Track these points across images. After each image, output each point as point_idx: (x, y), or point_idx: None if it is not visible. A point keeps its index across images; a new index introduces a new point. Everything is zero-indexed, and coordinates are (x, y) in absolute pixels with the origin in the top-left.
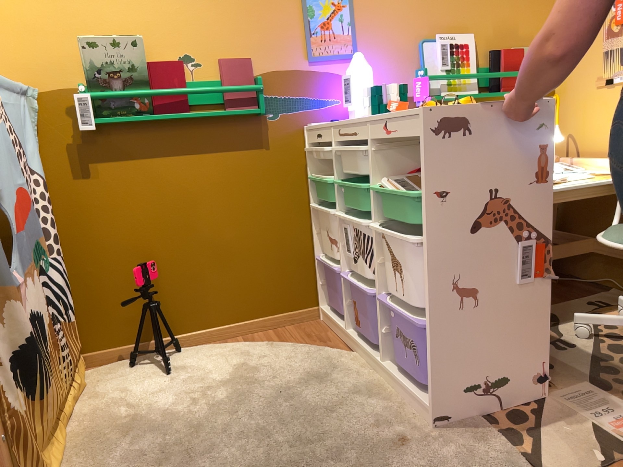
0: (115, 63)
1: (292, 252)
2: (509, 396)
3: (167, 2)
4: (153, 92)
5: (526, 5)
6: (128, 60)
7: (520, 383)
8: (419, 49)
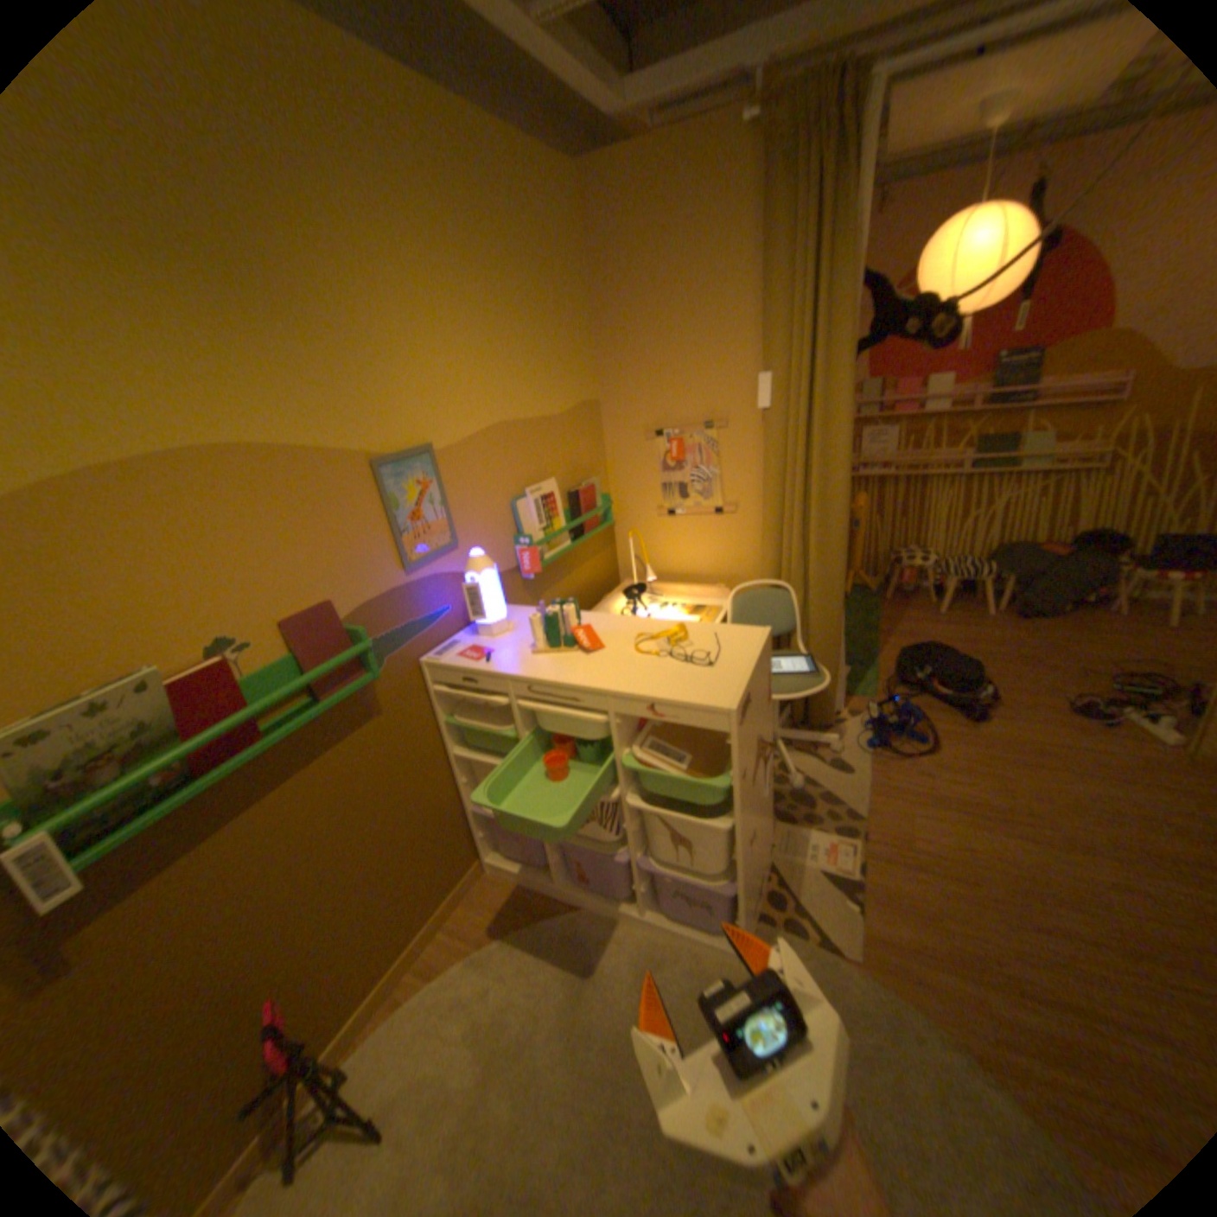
0: (99, 740)
1: (439, 822)
2: (763, 883)
3: (148, 557)
4: (183, 740)
5: (583, 432)
6: (130, 720)
7: (766, 866)
8: (512, 509)
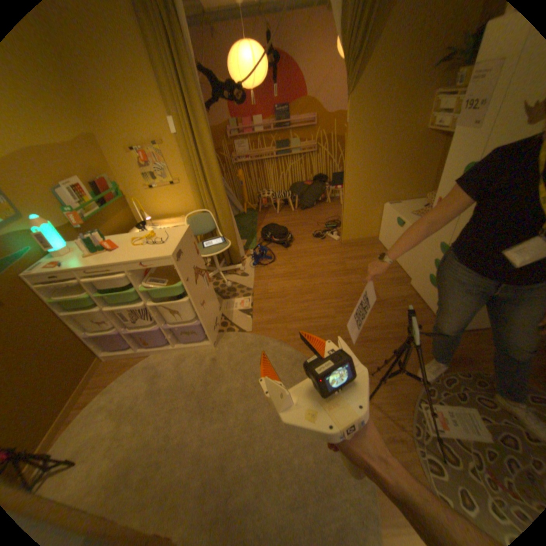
0: None
1: (65, 347)
2: (217, 320)
3: None
4: None
5: (87, 151)
6: None
7: (217, 315)
8: (53, 194)
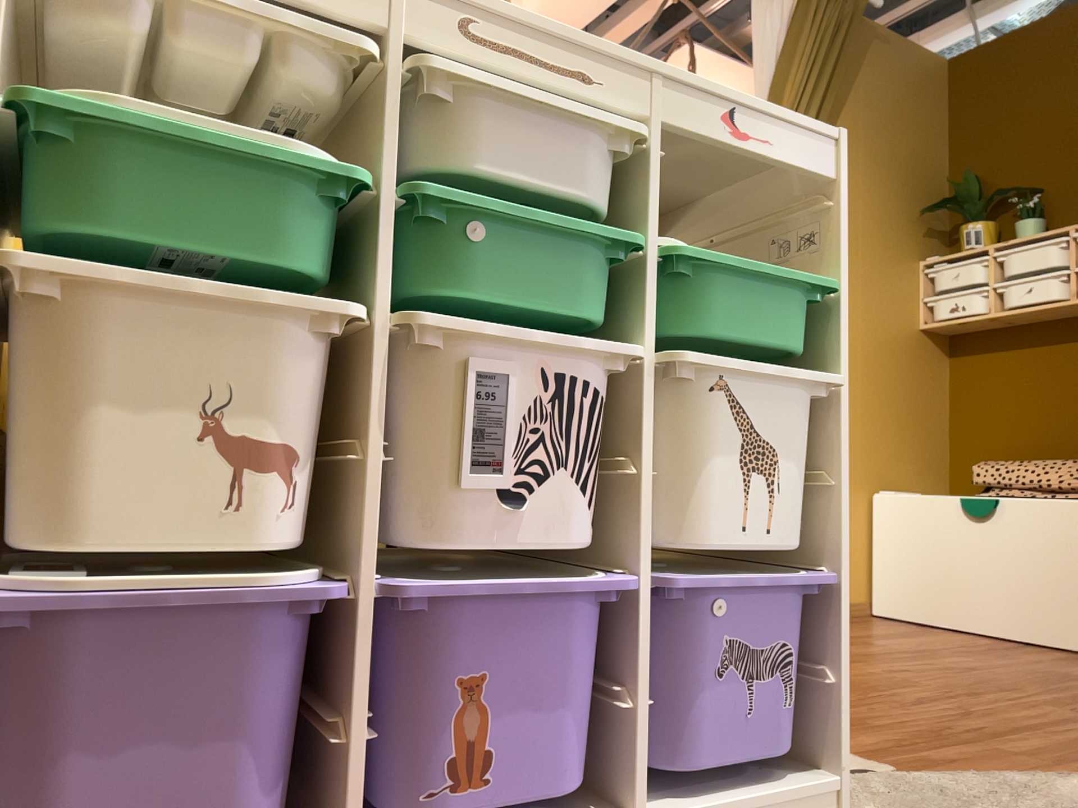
0: None
1: None
2: None
3: None
4: None
5: None
6: None
7: None
8: None
